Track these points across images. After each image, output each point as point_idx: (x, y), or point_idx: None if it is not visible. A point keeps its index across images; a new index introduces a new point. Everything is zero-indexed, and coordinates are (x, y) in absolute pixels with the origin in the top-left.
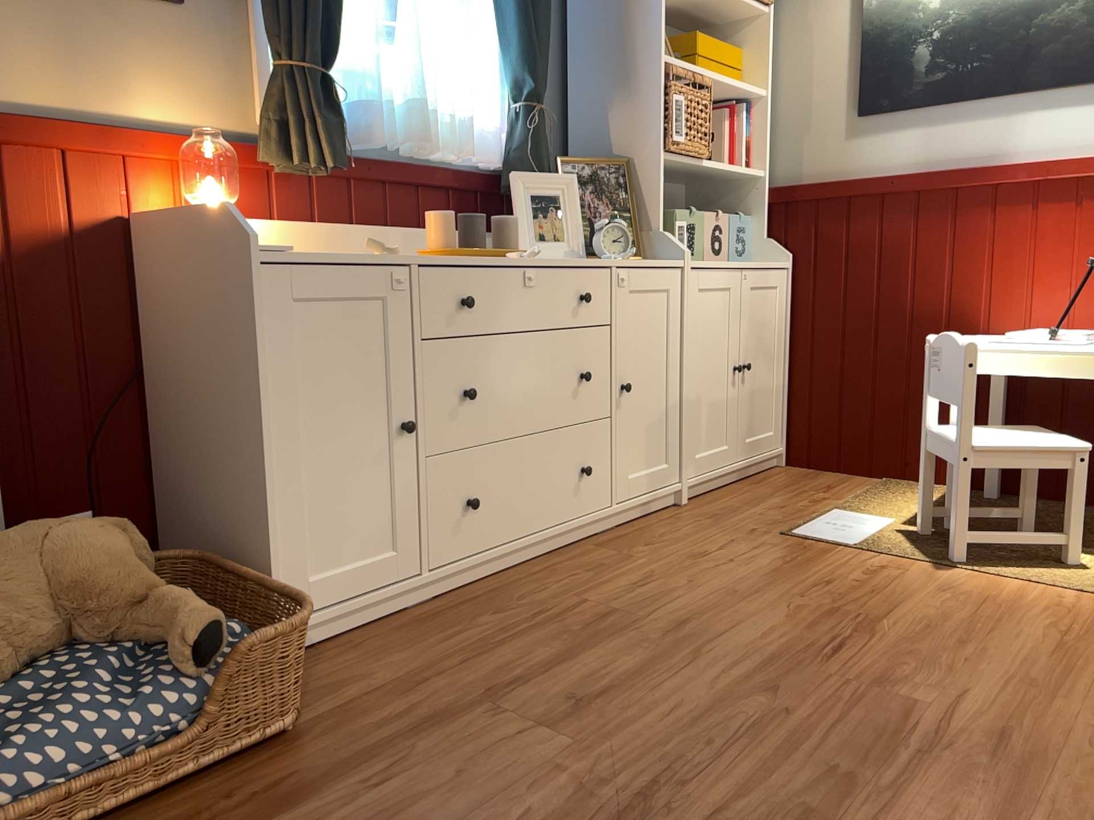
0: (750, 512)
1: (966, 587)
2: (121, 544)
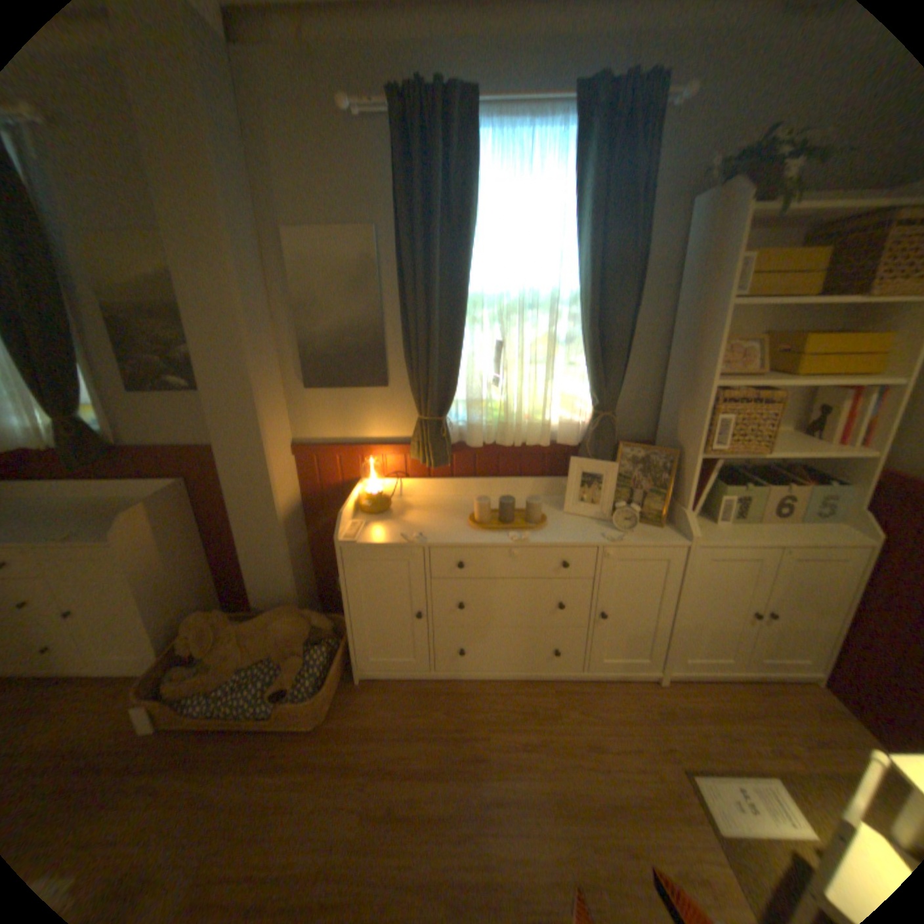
0: (703, 729)
1: None
2: (296, 631)
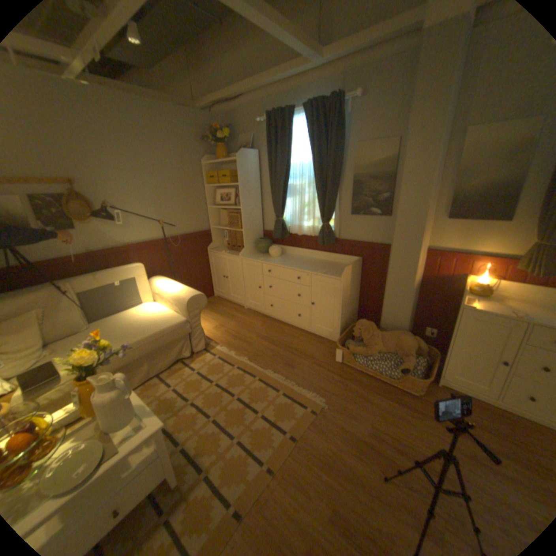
0: None
1: None
2: (413, 344)
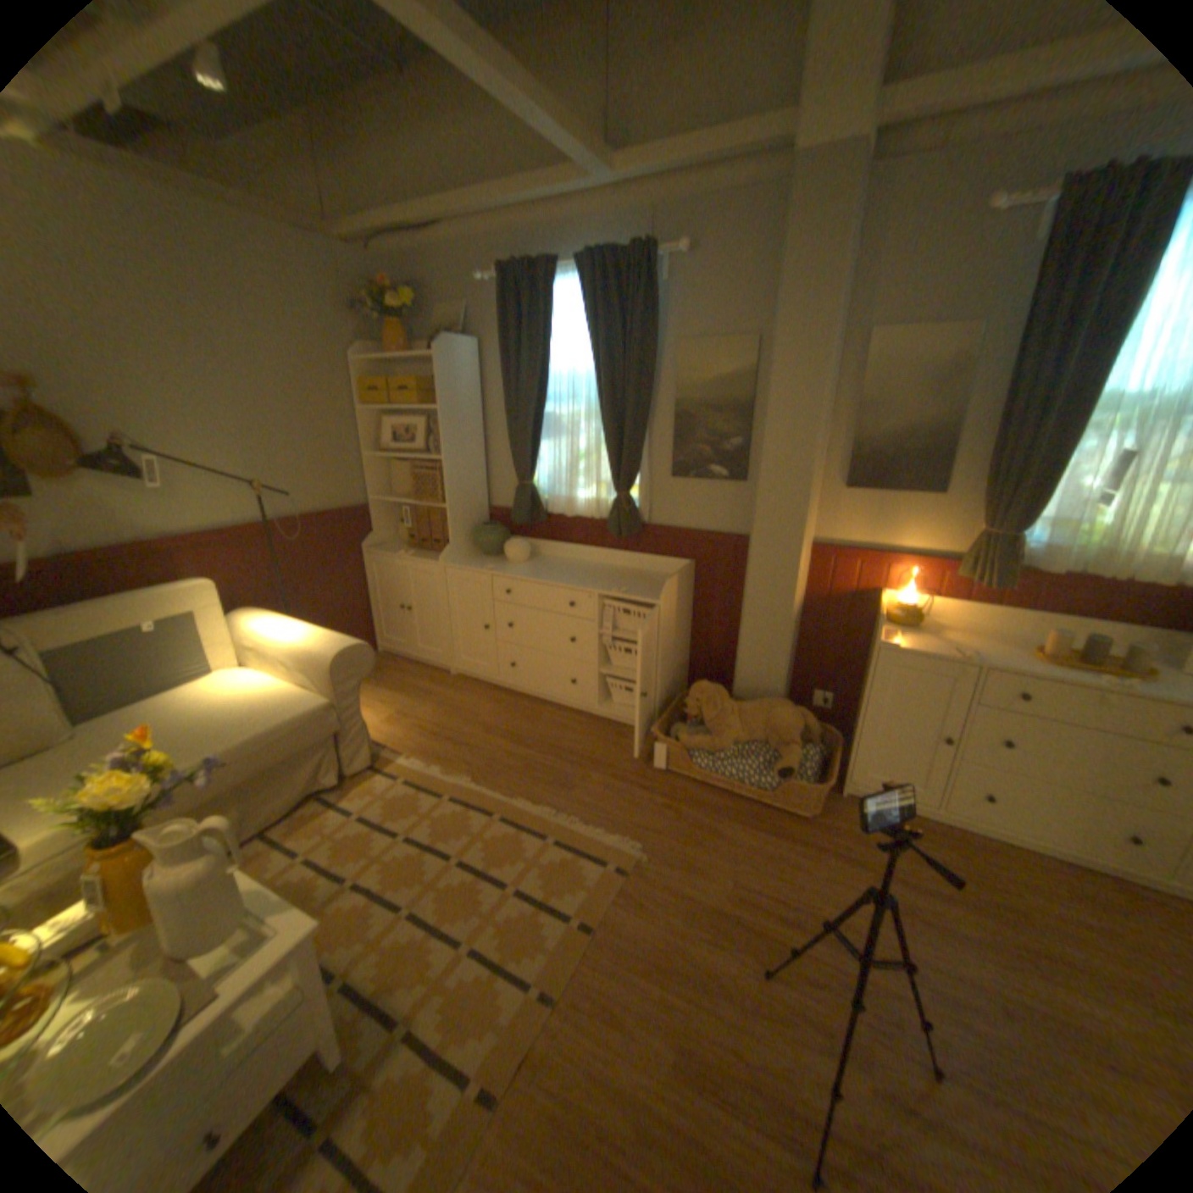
0: None
1: None
2: (797, 722)
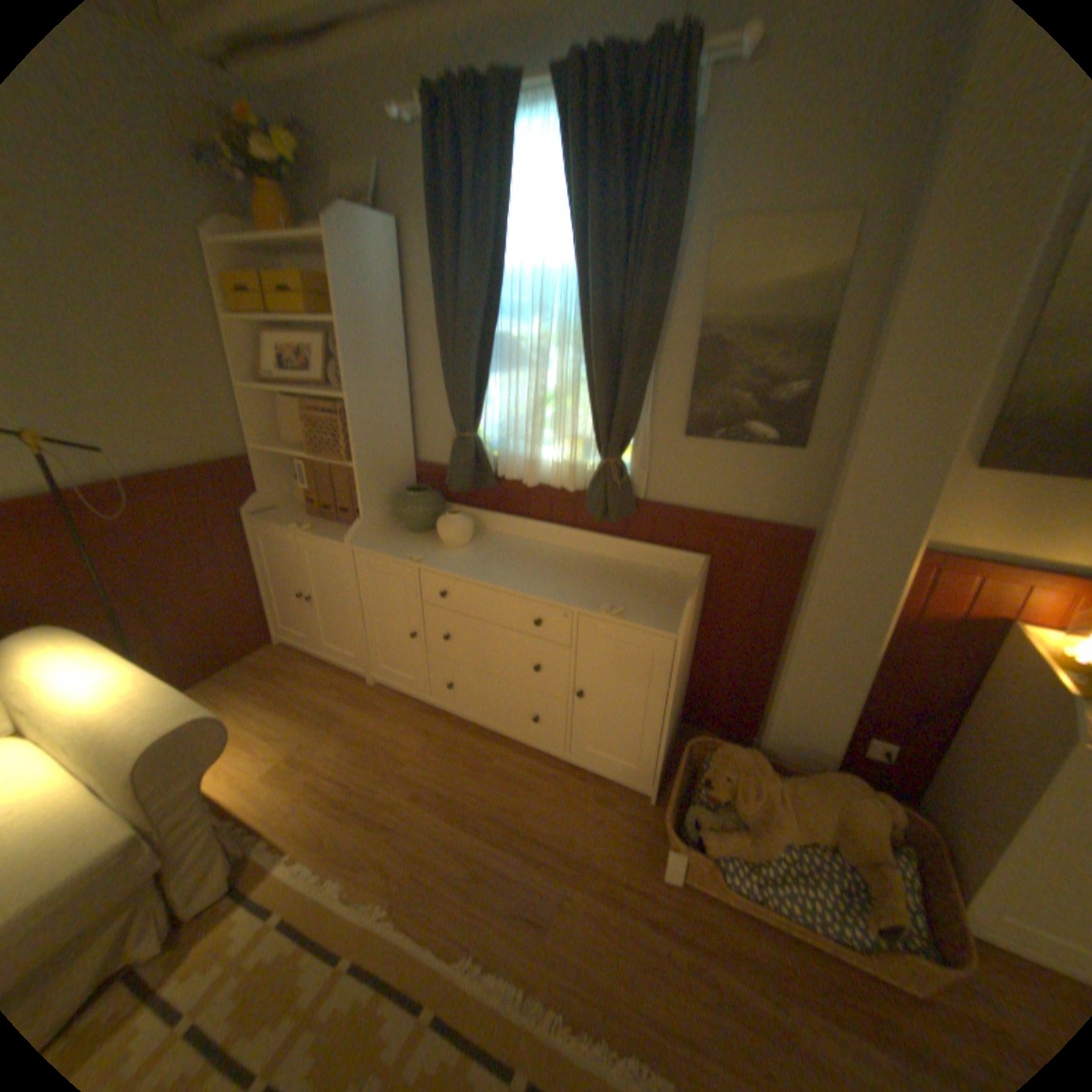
0: None
1: None
2: (887, 825)
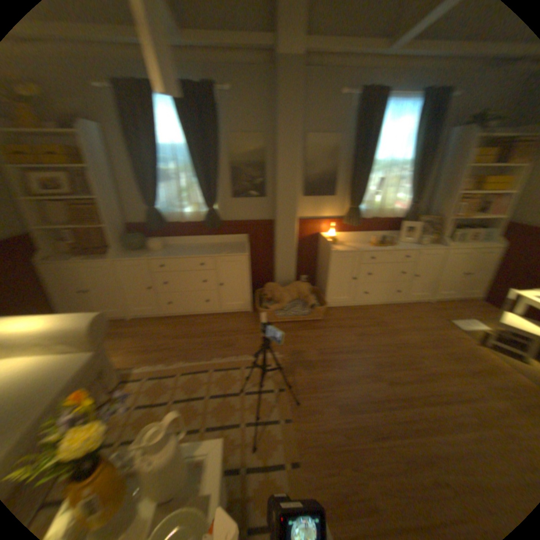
0: (449, 312)
1: (478, 352)
2: (307, 288)
